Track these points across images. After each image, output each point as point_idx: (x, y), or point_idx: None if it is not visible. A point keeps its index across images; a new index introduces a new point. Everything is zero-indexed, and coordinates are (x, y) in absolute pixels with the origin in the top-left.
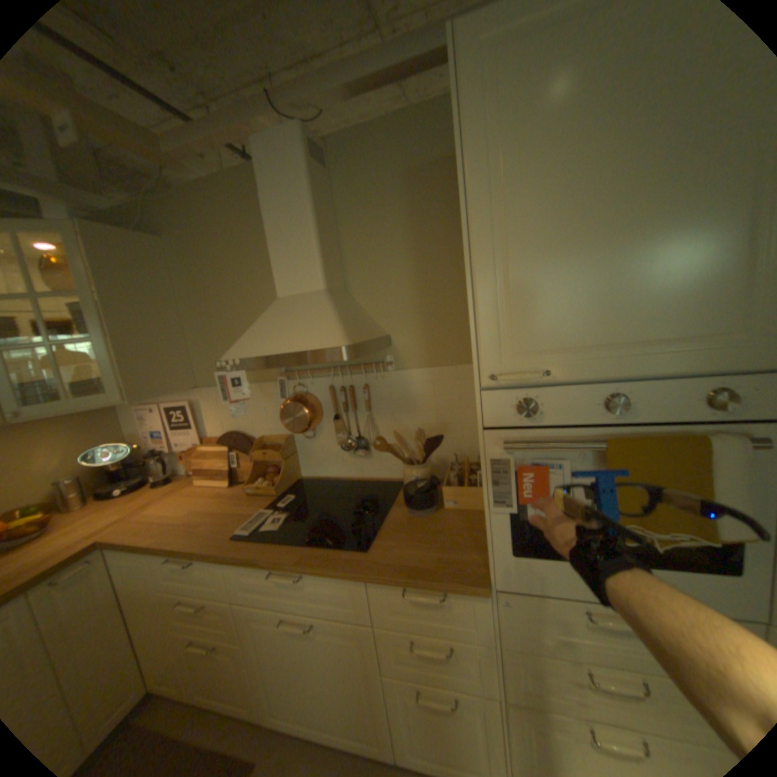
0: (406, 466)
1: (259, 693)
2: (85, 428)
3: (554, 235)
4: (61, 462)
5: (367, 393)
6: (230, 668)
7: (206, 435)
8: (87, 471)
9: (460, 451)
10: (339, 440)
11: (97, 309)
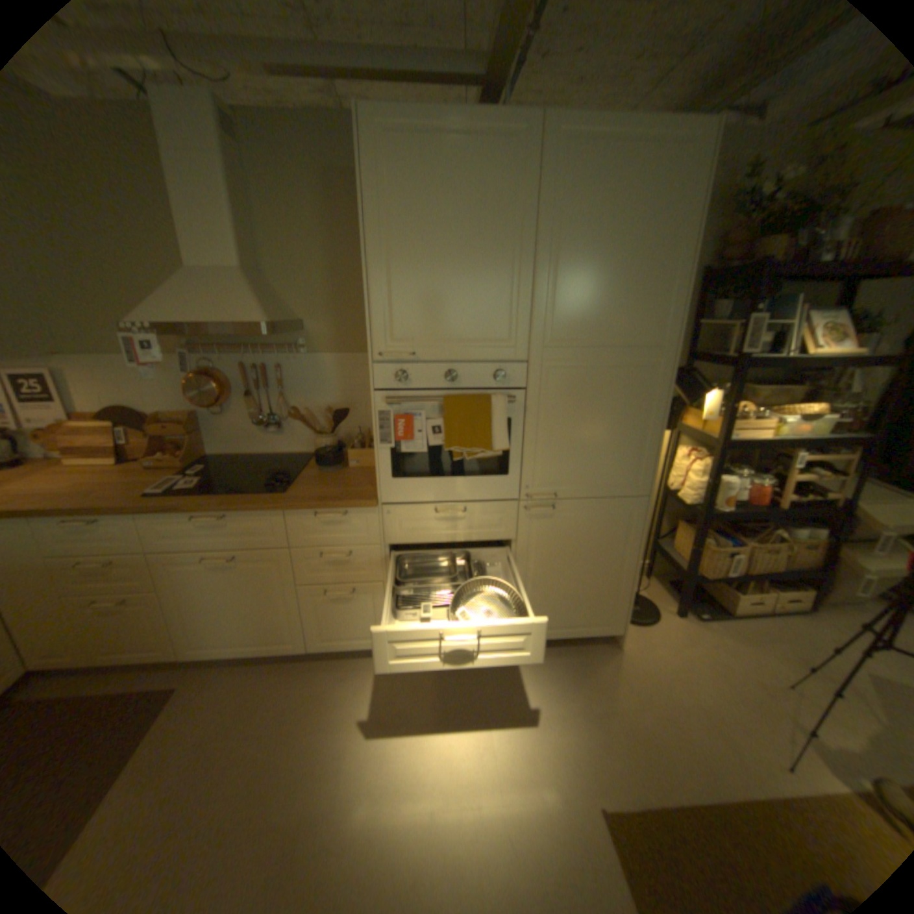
0: (318, 437)
1: (177, 632)
2: None
3: (418, 266)
4: None
5: (280, 373)
6: (144, 616)
7: (77, 411)
8: None
9: (364, 427)
10: (250, 417)
11: None
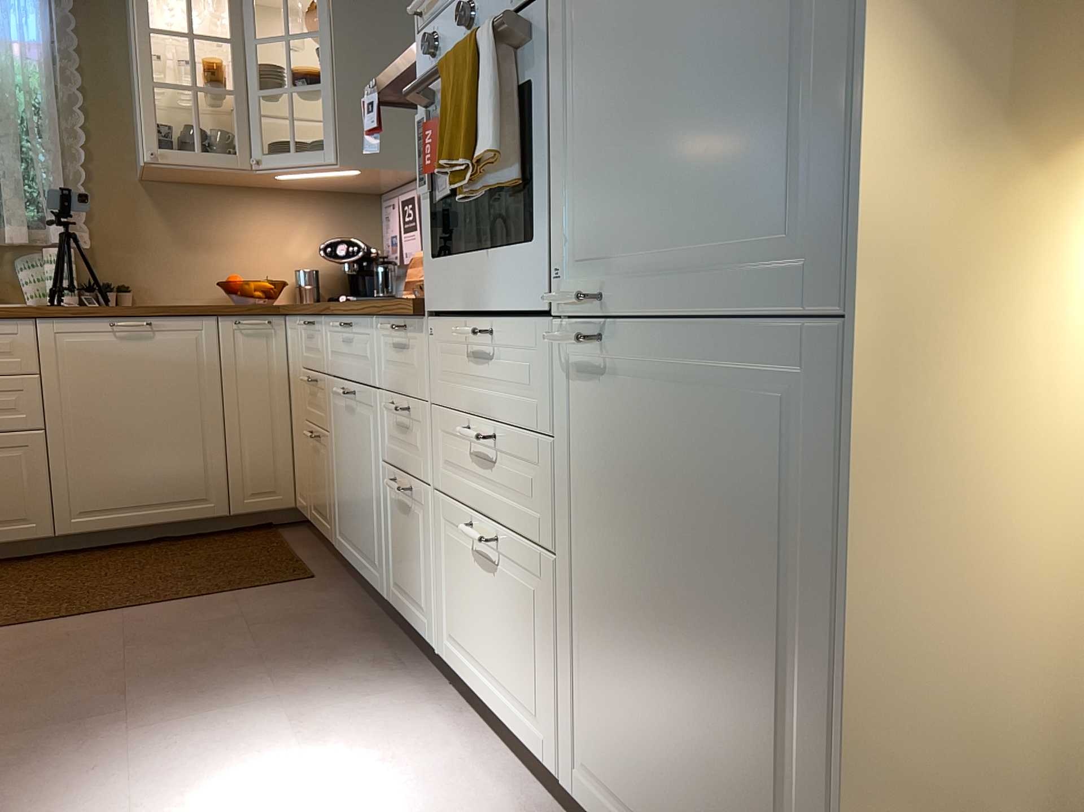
0: None
1: (334, 499)
2: (344, 223)
3: None
4: (313, 254)
5: None
6: (325, 464)
7: None
8: (335, 275)
9: None
10: None
11: (337, 53)
